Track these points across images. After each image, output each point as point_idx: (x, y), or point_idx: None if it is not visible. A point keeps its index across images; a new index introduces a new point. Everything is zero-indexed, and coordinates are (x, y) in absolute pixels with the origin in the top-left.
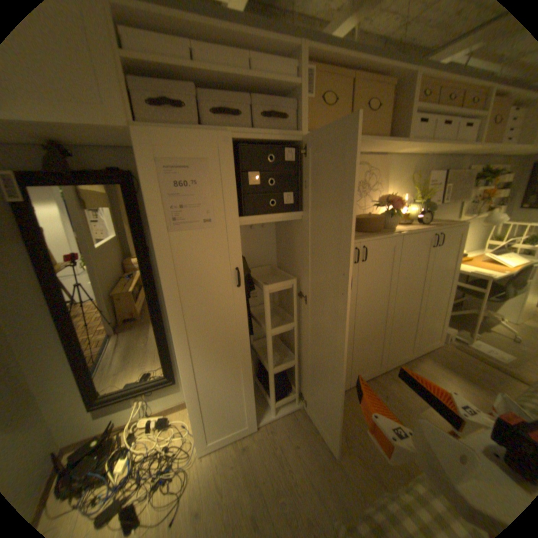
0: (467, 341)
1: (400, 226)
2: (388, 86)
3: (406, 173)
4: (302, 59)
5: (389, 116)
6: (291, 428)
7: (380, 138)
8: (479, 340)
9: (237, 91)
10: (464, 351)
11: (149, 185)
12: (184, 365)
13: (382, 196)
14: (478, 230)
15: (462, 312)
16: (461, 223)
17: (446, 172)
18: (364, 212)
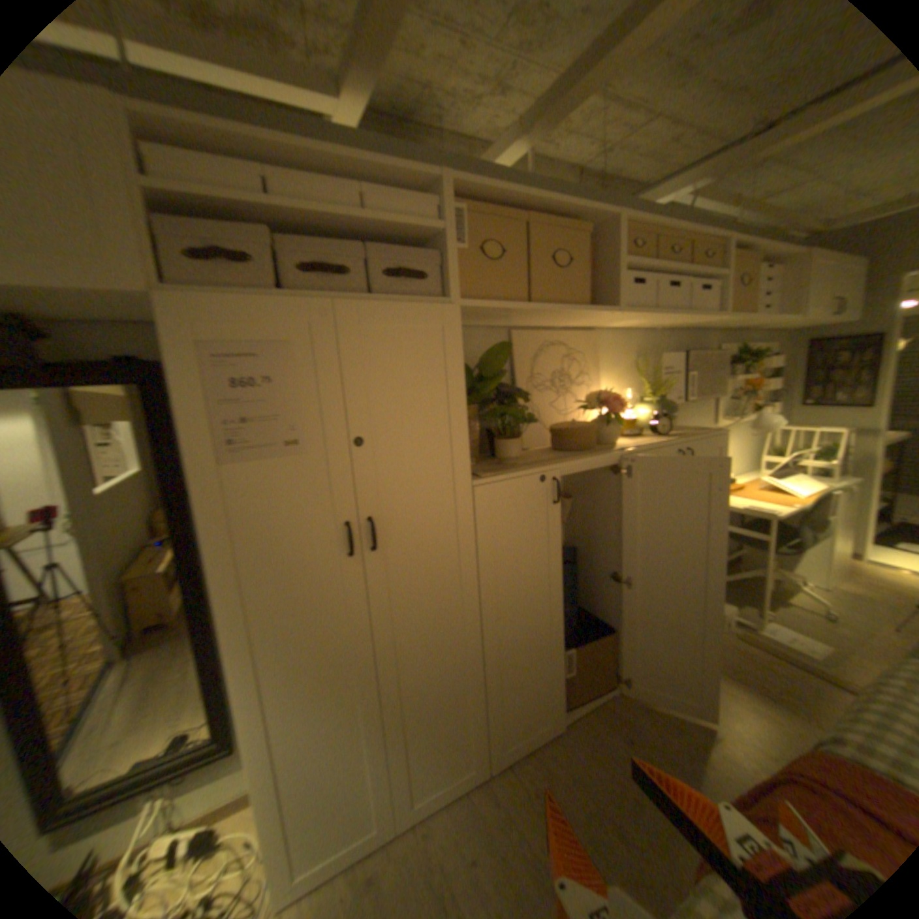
0: (755, 626)
1: (624, 439)
2: (582, 233)
3: (625, 357)
4: (446, 194)
5: (588, 276)
6: (462, 822)
7: (576, 306)
8: (774, 622)
9: (344, 238)
10: (751, 643)
11: (186, 385)
12: (247, 713)
13: (592, 392)
14: (747, 440)
15: (740, 575)
16: (716, 432)
17: (685, 355)
18: (565, 418)
